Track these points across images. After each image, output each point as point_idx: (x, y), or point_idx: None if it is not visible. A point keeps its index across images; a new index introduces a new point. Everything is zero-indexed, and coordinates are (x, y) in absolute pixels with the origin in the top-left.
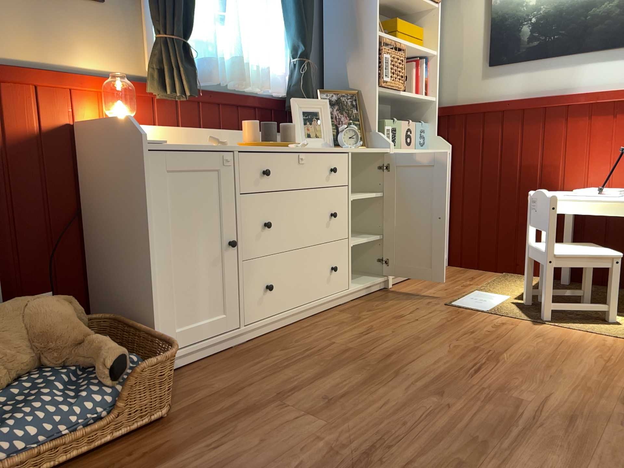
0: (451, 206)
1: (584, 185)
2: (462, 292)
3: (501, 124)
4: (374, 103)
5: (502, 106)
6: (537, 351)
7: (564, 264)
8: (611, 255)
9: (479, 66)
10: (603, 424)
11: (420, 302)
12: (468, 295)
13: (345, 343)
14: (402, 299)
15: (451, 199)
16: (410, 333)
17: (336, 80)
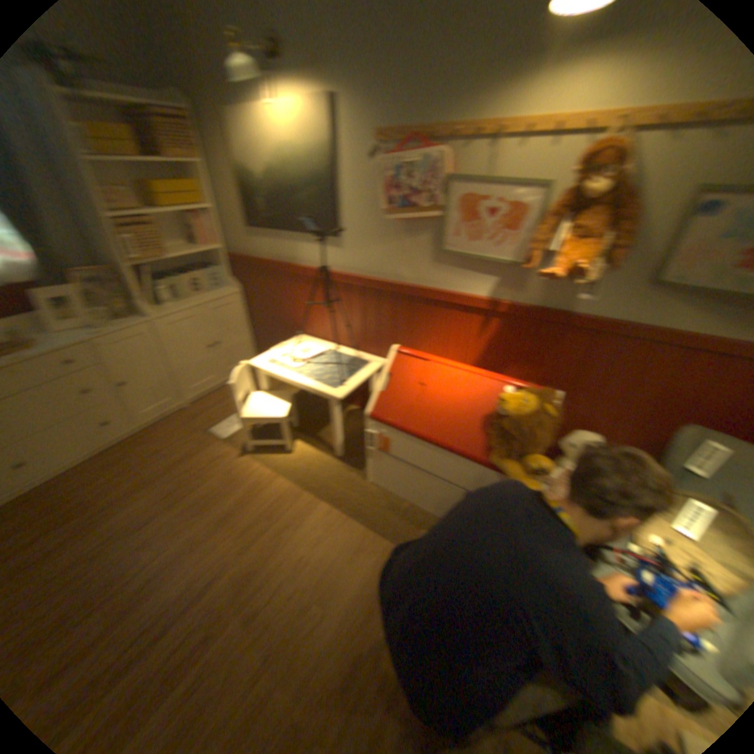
0: (249, 331)
1: (312, 334)
2: (230, 412)
3: (261, 277)
4: (123, 279)
5: (257, 264)
6: (203, 497)
7: (248, 423)
8: (277, 417)
9: (239, 224)
10: (160, 587)
11: (186, 431)
12: (229, 417)
13: (80, 498)
14: (178, 426)
15: (247, 326)
16: (140, 478)
17: (94, 250)
